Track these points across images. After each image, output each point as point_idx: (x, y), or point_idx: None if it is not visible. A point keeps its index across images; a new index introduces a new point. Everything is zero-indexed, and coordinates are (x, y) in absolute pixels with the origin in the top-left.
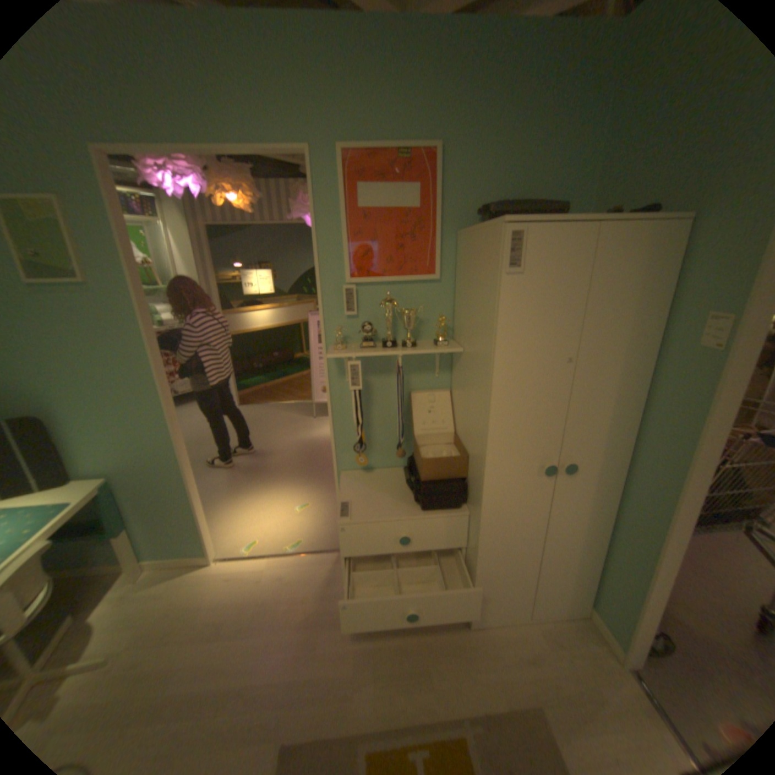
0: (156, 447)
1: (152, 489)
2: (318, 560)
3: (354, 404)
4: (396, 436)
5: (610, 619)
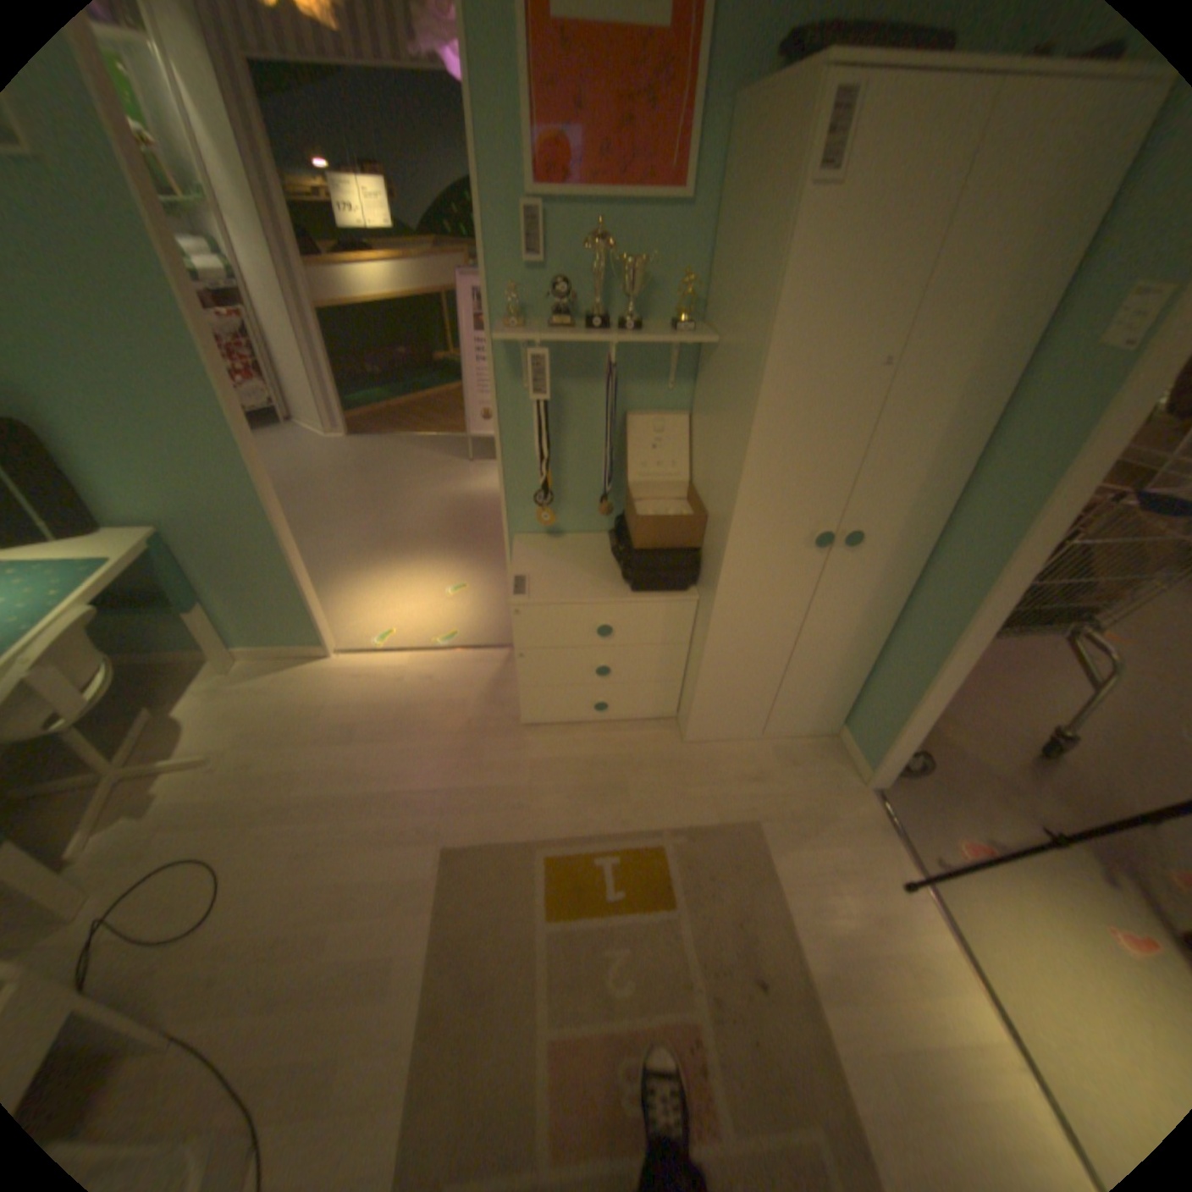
0: (227, 482)
1: (231, 547)
2: (482, 656)
3: (536, 427)
4: (599, 485)
5: (862, 735)
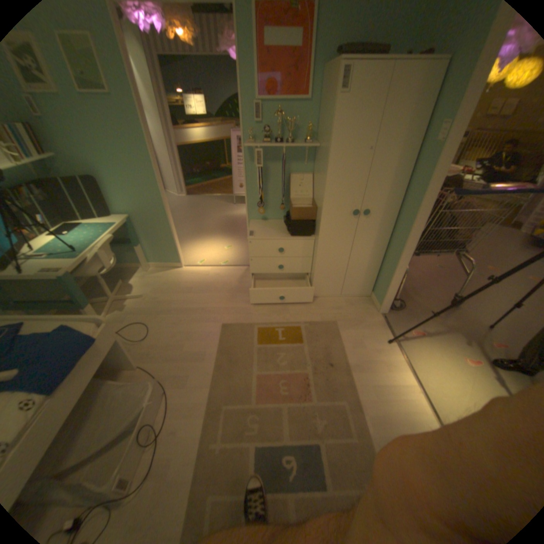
0: (153, 199)
1: (152, 223)
2: (237, 268)
3: (258, 178)
4: (281, 201)
5: (378, 294)
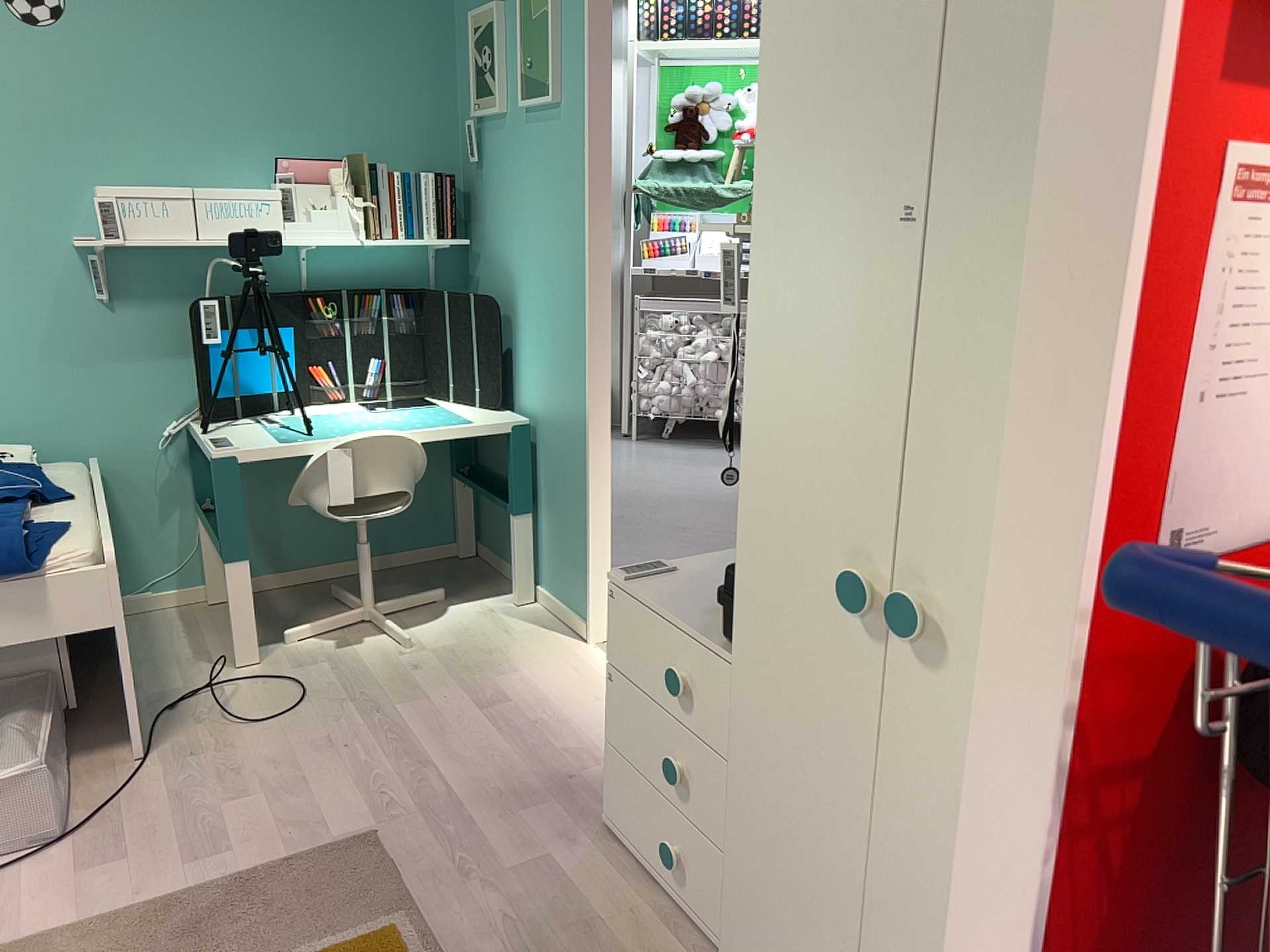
0: (575, 385)
1: (563, 460)
2: None
3: None
4: None
5: None
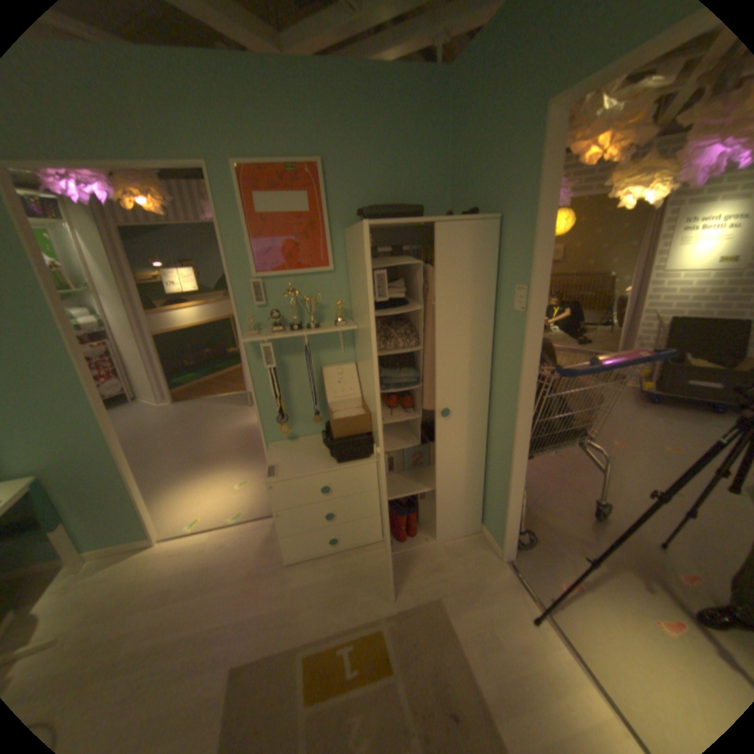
0: (88, 440)
1: (88, 481)
2: (258, 525)
3: (272, 381)
4: (314, 407)
5: (492, 528)
